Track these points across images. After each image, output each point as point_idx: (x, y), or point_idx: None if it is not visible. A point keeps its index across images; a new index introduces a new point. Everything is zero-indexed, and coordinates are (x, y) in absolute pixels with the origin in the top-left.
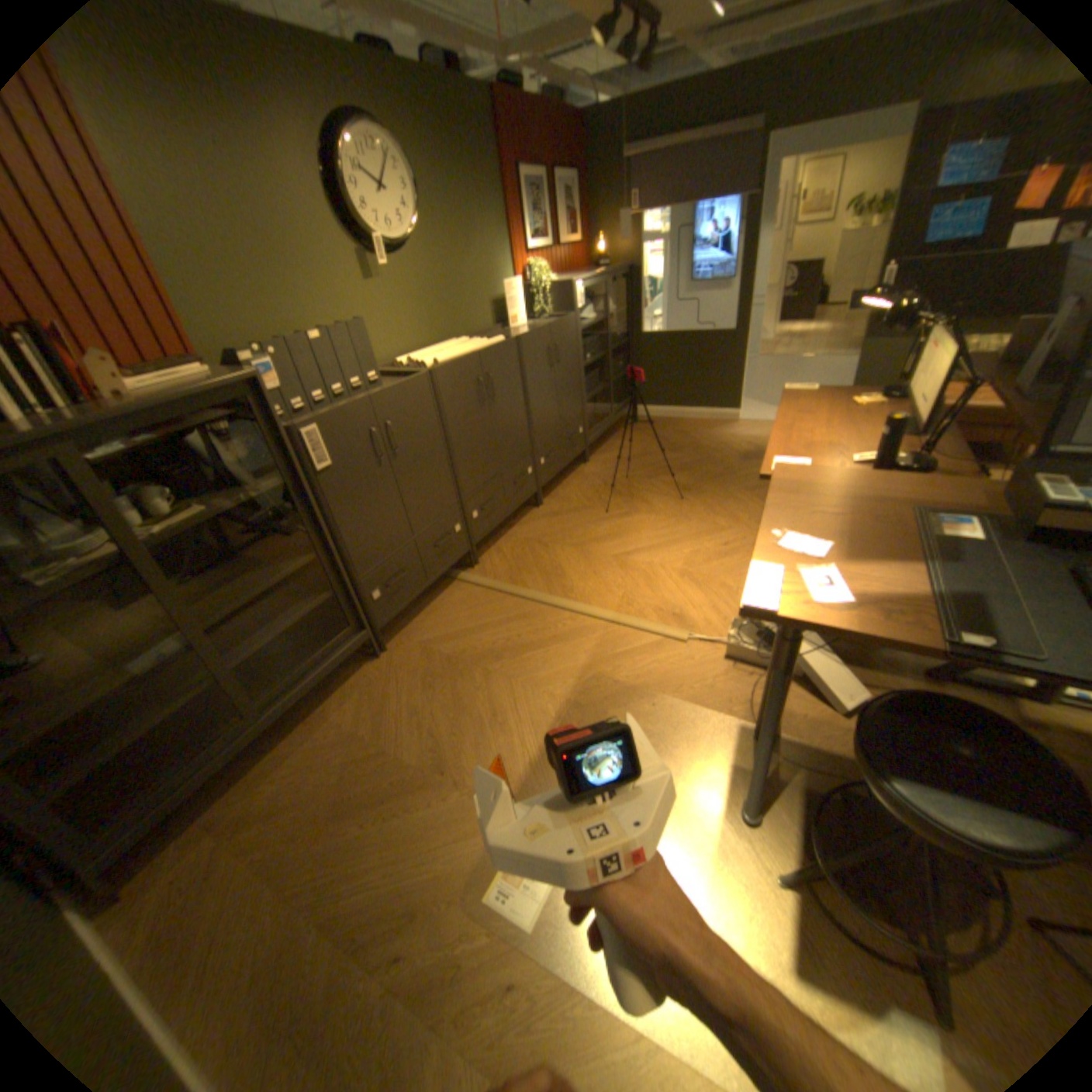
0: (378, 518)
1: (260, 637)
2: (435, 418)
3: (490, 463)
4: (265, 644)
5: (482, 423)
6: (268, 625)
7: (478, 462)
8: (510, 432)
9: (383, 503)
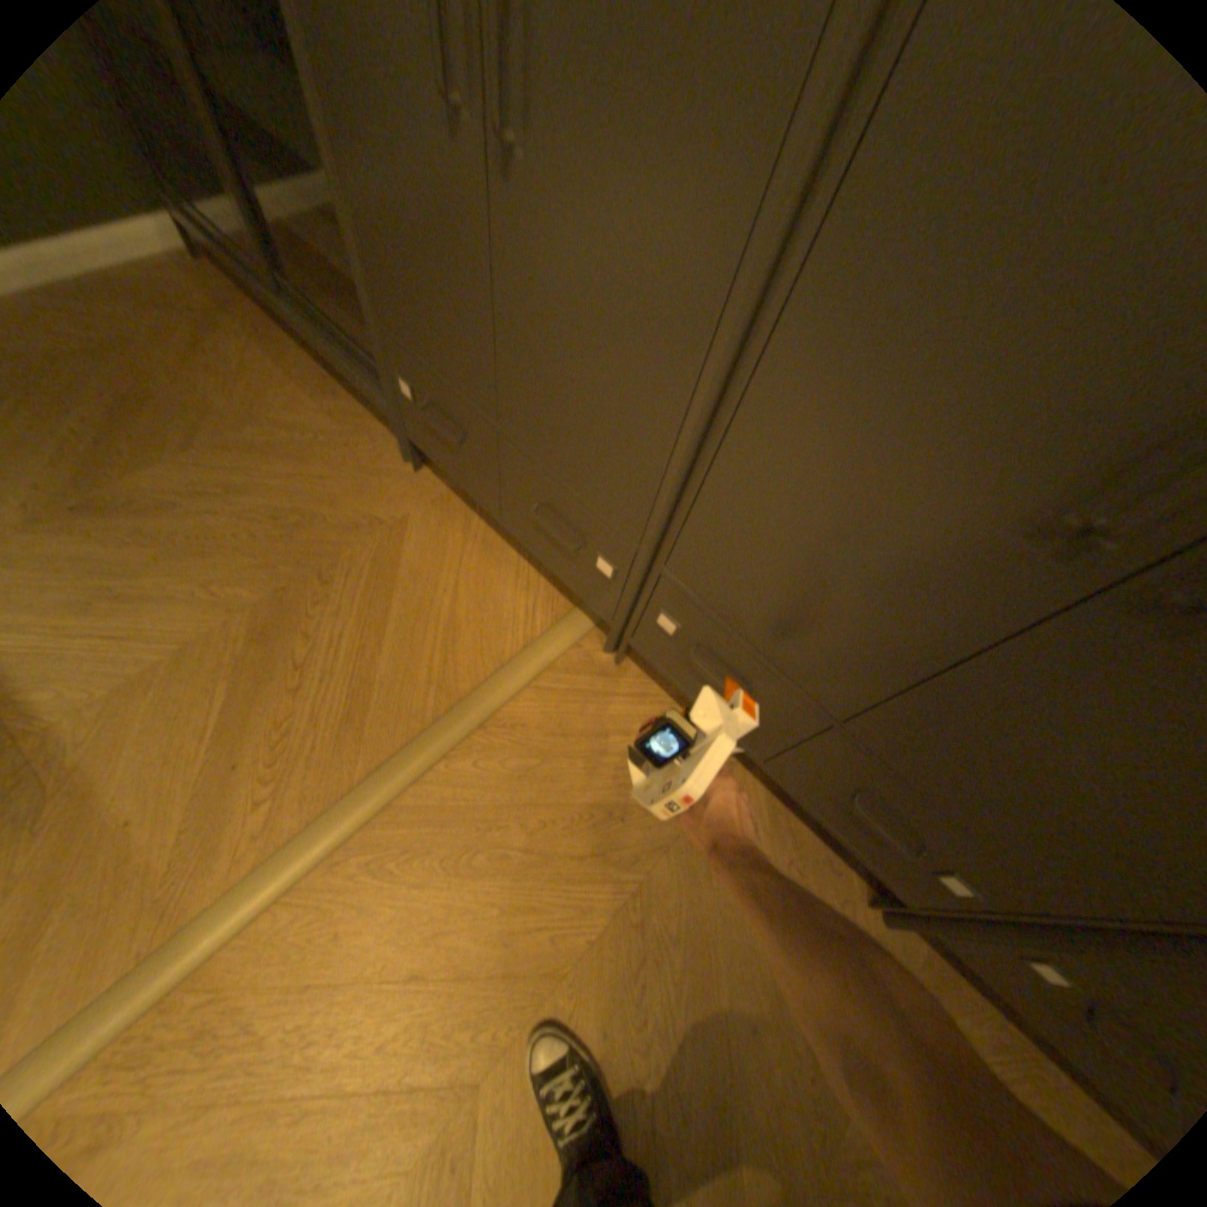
0: (423, 266)
1: (293, 207)
2: (732, 209)
3: (825, 655)
4: (282, 219)
5: (956, 557)
6: (322, 215)
7: (784, 590)
8: (1061, 780)
9: (439, 250)
